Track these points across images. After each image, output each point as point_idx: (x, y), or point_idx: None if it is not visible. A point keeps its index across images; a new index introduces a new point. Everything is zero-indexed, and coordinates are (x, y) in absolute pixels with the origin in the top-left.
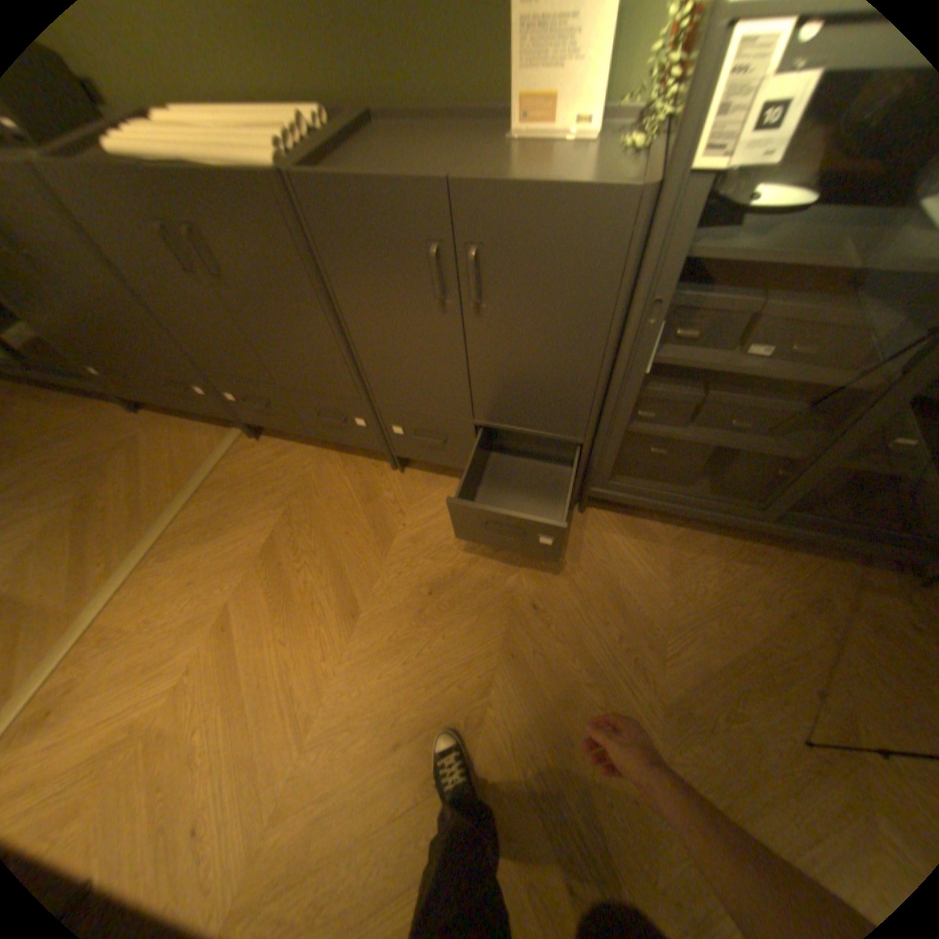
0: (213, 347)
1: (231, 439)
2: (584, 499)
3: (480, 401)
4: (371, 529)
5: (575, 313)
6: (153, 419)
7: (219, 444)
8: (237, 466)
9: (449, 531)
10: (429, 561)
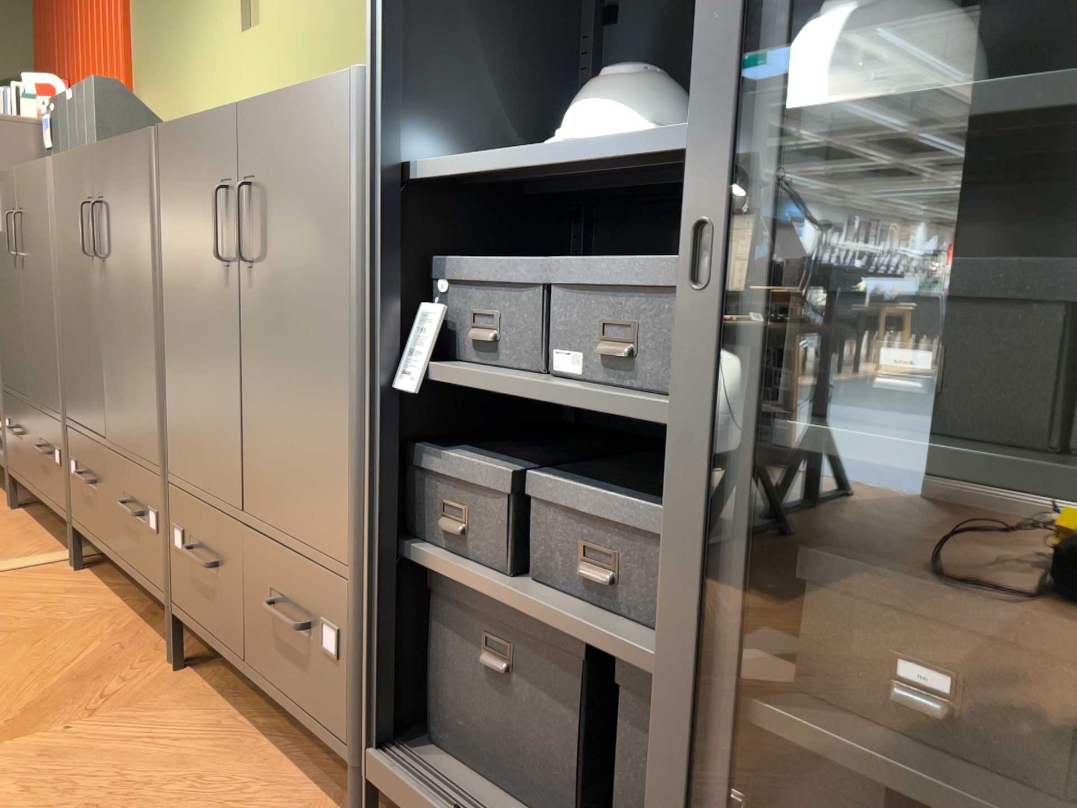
0: (81, 371)
1: (50, 557)
2: (366, 800)
3: (249, 461)
4: (18, 715)
5: (321, 264)
6: (19, 517)
7: (32, 558)
8: (9, 584)
9: (111, 775)
10: (11, 799)
